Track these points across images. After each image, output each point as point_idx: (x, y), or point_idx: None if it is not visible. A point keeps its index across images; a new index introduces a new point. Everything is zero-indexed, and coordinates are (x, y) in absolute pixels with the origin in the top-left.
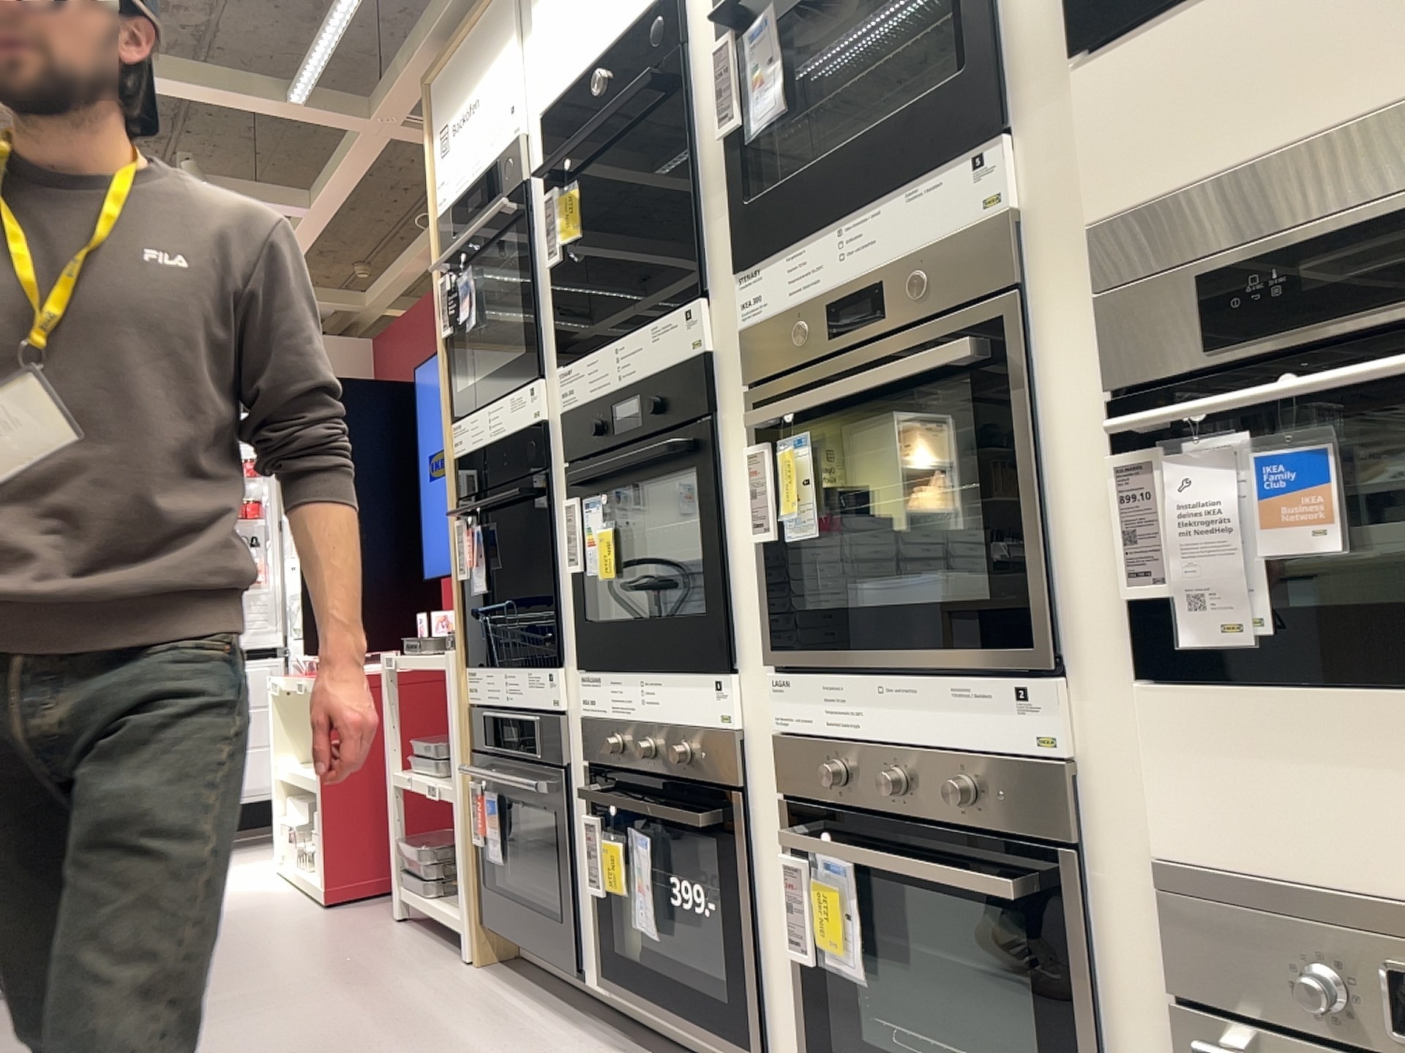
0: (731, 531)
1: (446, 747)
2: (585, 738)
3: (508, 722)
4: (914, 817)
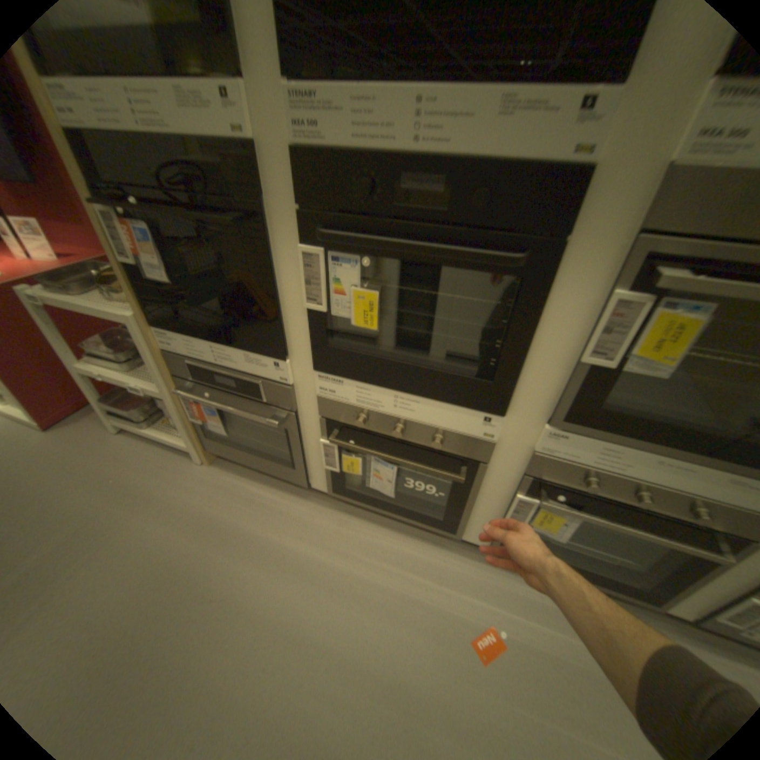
0: (542, 335)
1: (125, 354)
2: (324, 406)
3: (222, 375)
4: (642, 507)
